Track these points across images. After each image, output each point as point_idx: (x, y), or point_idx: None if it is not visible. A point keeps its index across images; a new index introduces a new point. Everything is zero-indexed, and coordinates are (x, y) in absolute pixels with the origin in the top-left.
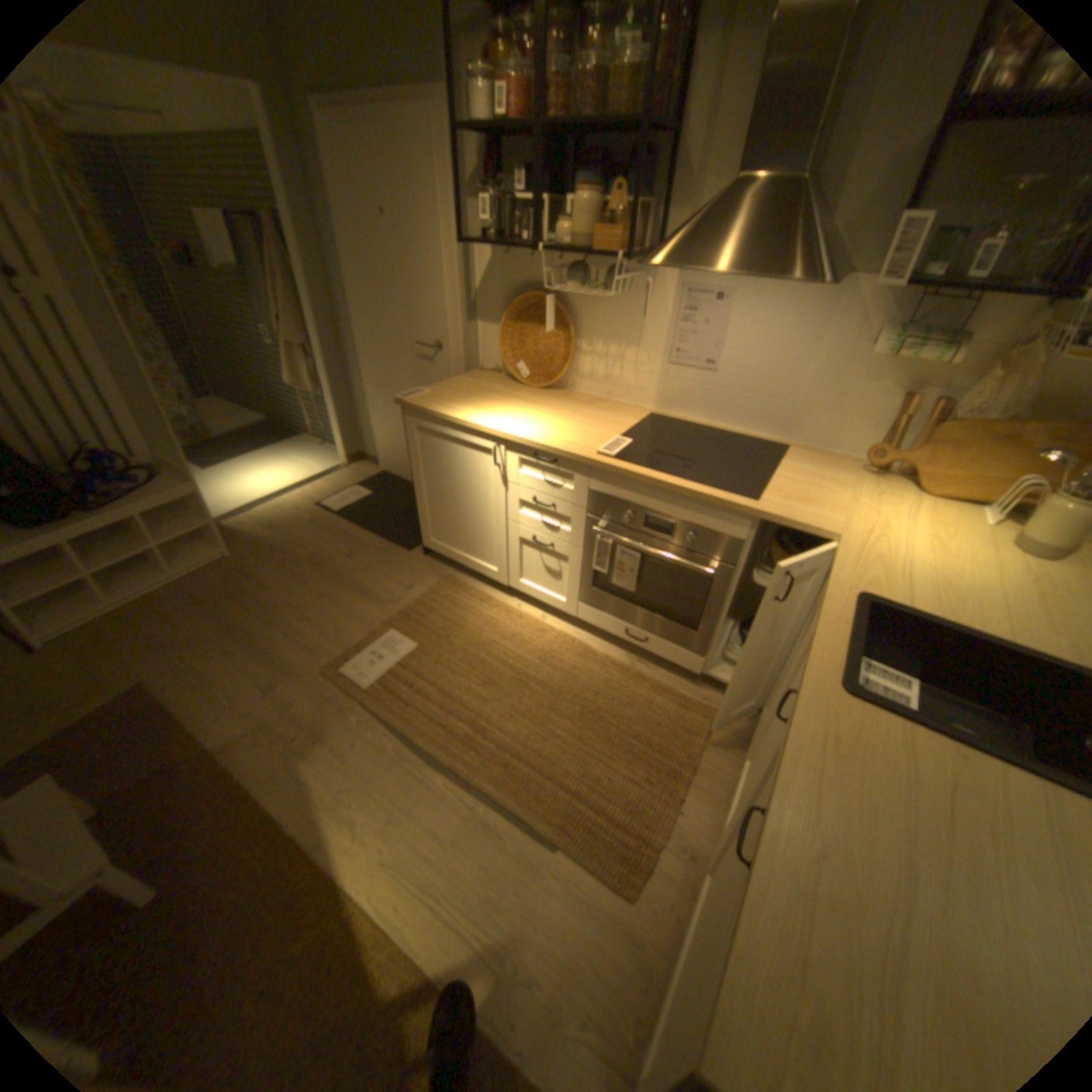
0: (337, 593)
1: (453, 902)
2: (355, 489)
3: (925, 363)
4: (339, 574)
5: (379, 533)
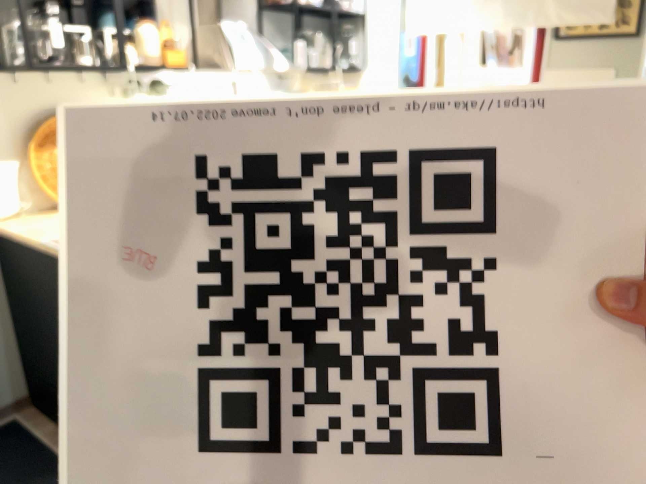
0: None
1: None
2: None
3: None
4: None
5: None
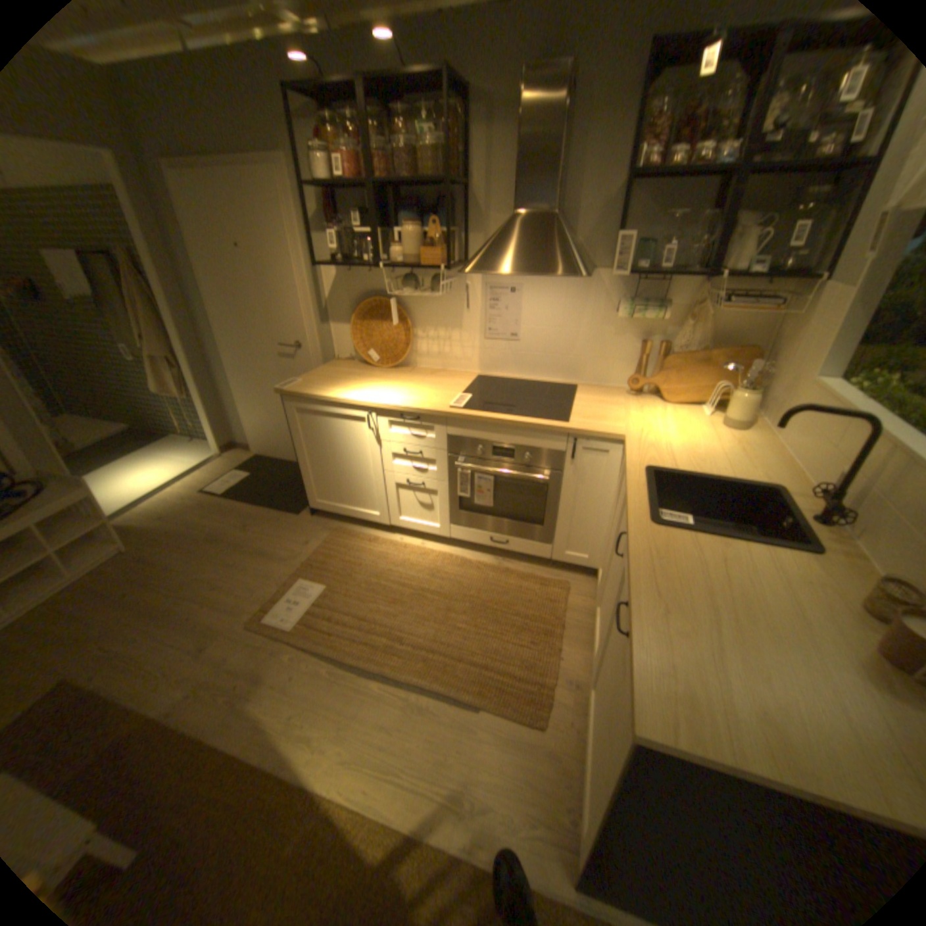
0: (242, 559)
1: (409, 772)
2: (235, 473)
3: (648, 321)
4: (239, 544)
5: (267, 504)
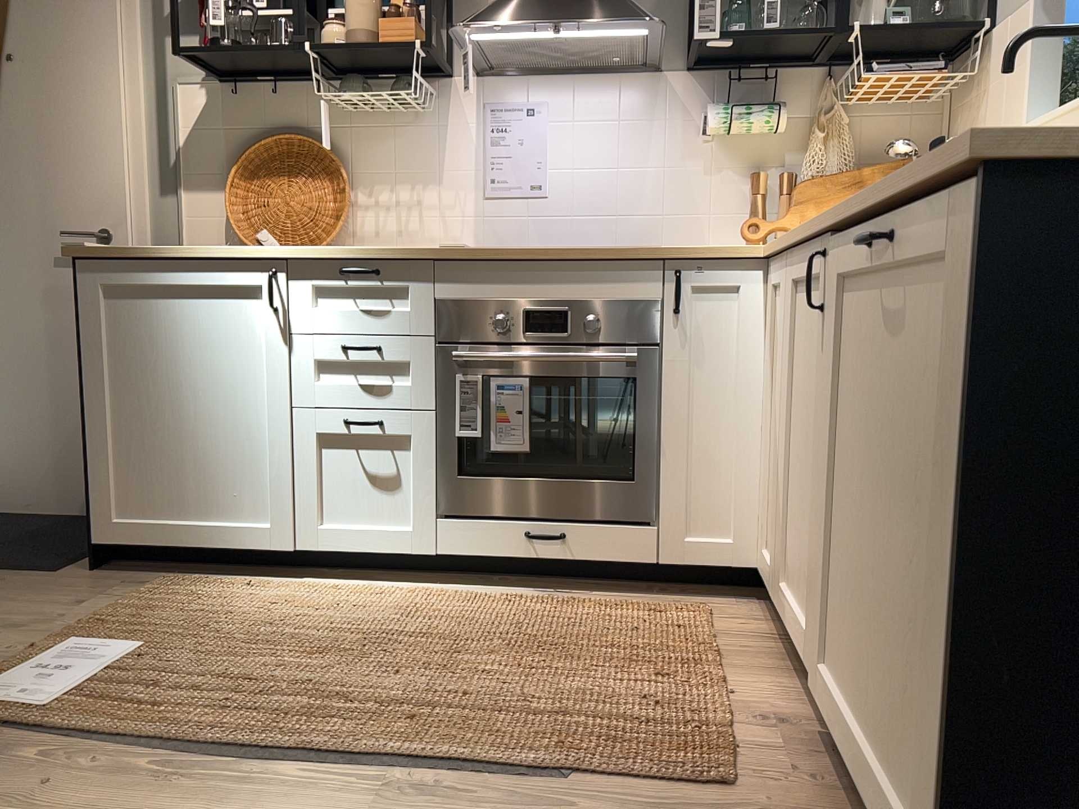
0: None
1: None
2: None
3: (752, 147)
4: None
5: None
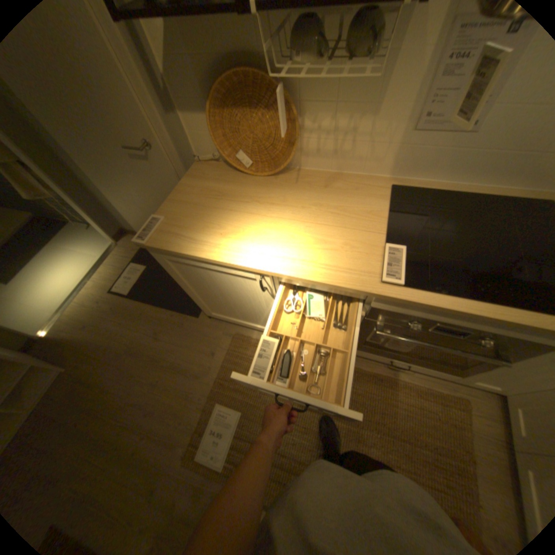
0: (161, 378)
1: None
2: (132, 267)
3: None
4: (155, 358)
5: (168, 306)
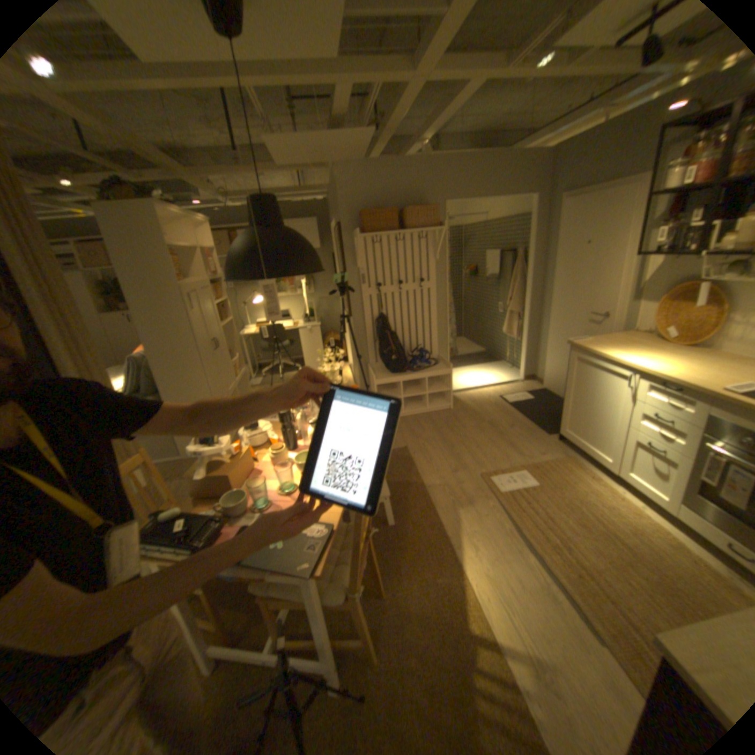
0: (500, 442)
1: (522, 621)
2: (525, 394)
3: None
4: (503, 433)
5: (533, 420)
